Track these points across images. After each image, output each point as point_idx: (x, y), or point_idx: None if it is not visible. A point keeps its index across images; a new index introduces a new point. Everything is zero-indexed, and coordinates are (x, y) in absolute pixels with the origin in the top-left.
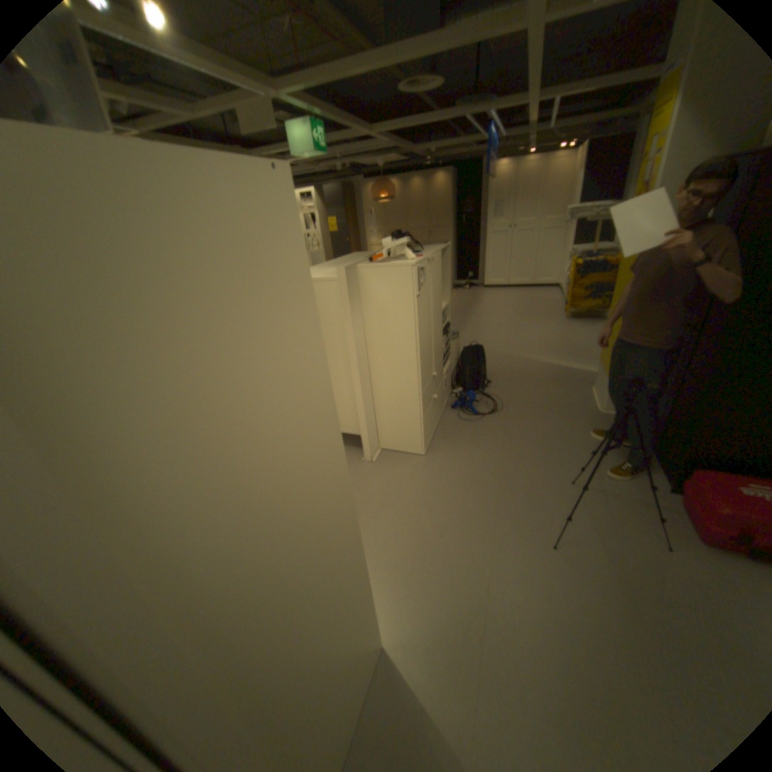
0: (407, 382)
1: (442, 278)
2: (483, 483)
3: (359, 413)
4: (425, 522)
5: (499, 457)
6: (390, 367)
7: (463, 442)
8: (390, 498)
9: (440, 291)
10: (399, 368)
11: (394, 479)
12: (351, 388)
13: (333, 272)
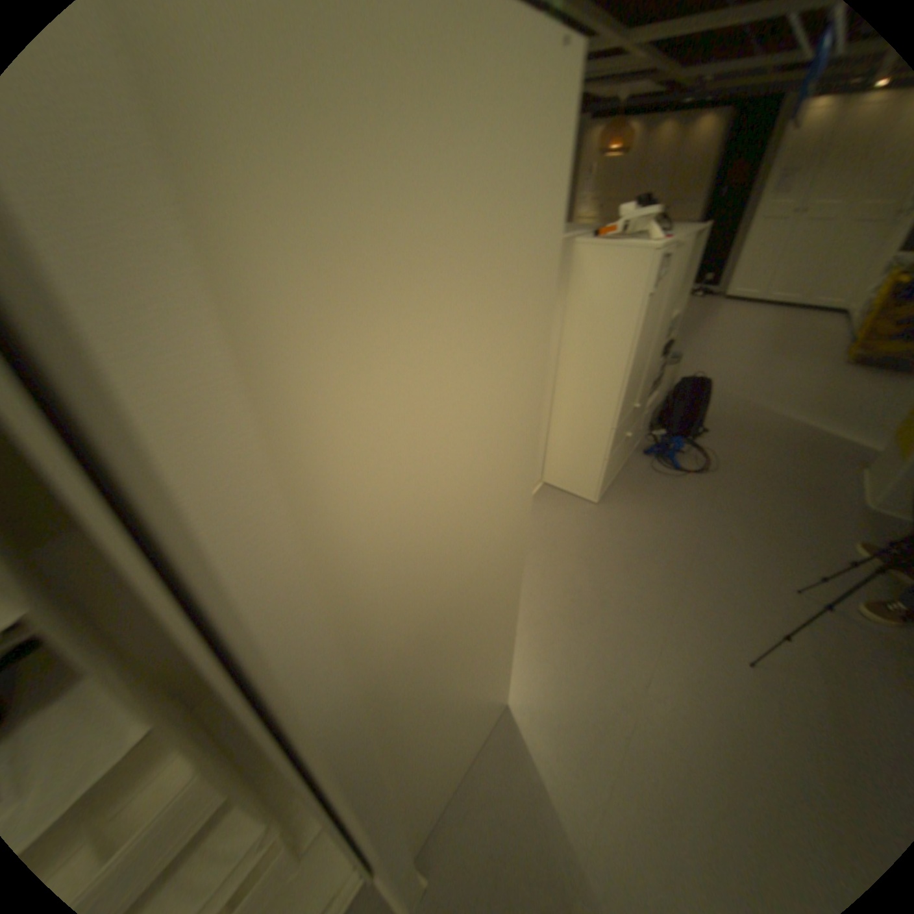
0: (603, 409)
1: (684, 274)
2: (670, 558)
3: None
4: (584, 583)
5: (698, 532)
6: (585, 386)
7: (653, 501)
8: (545, 544)
9: (677, 293)
10: (596, 388)
11: (554, 523)
12: None
13: None
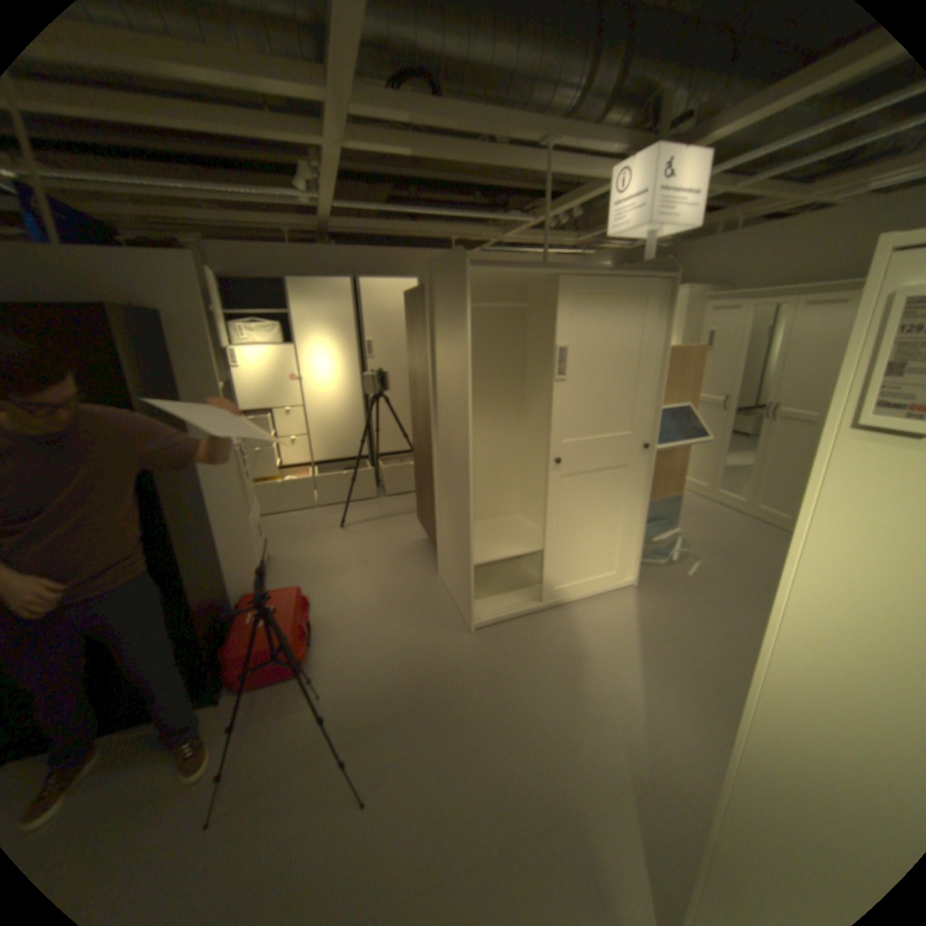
0: None
1: None
2: None
3: None
4: None
5: None
6: None
7: None
8: None
9: None
10: None
11: None
12: None
13: None
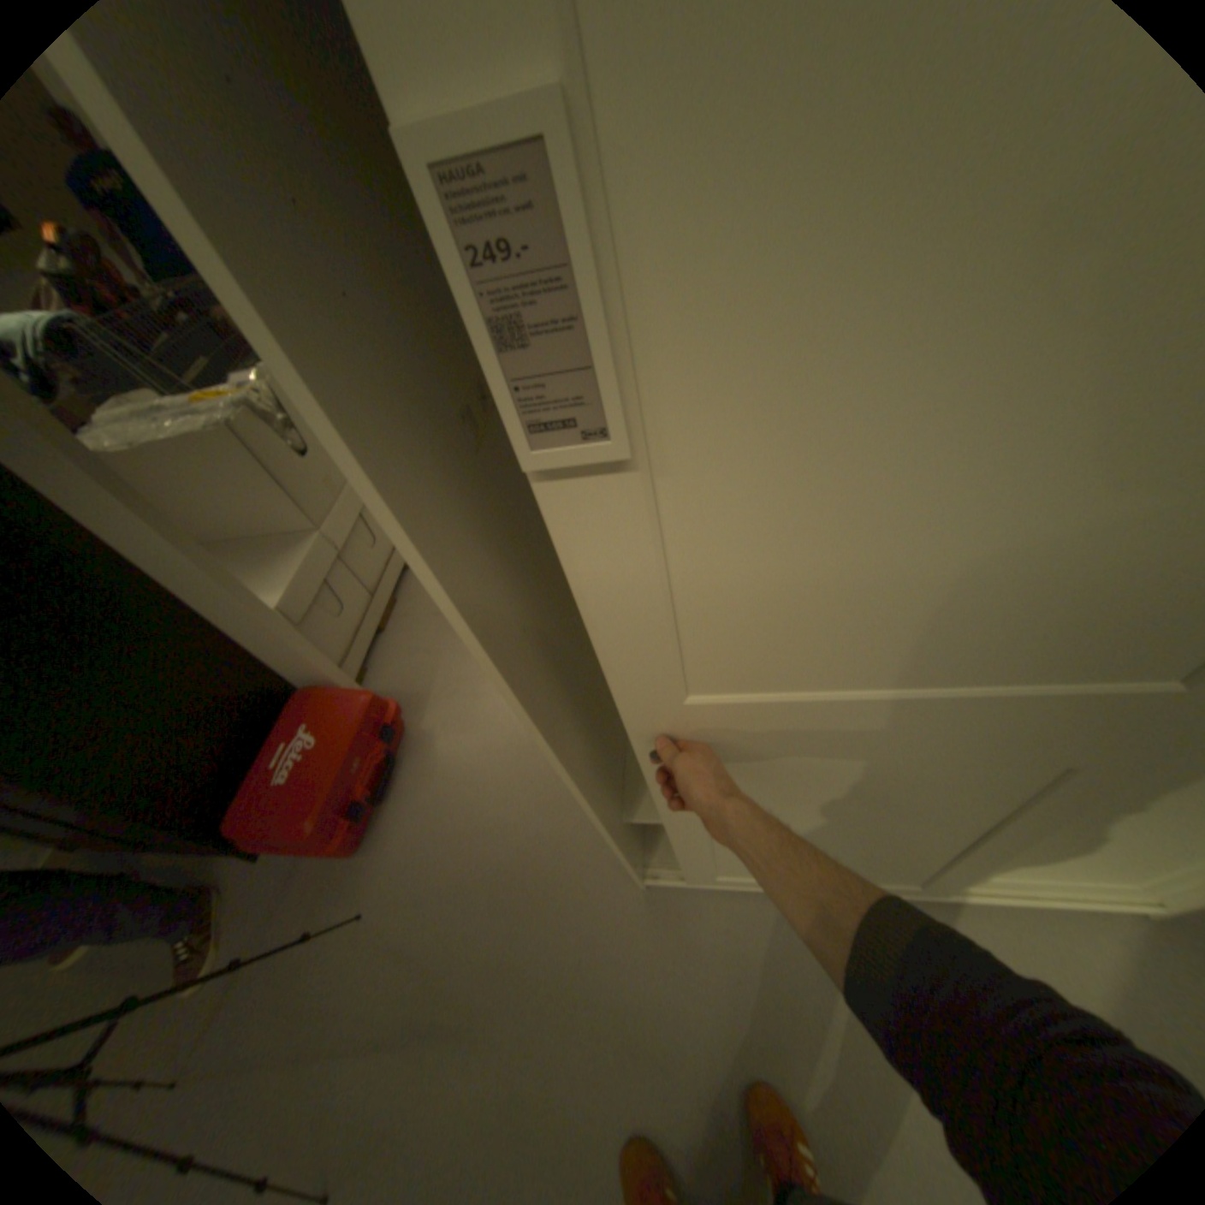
0: None
1: None
2: None
3: None
4: None
5: None
6: None
7: None
8: None
9: None
10: None
11: None
12: None
13: None
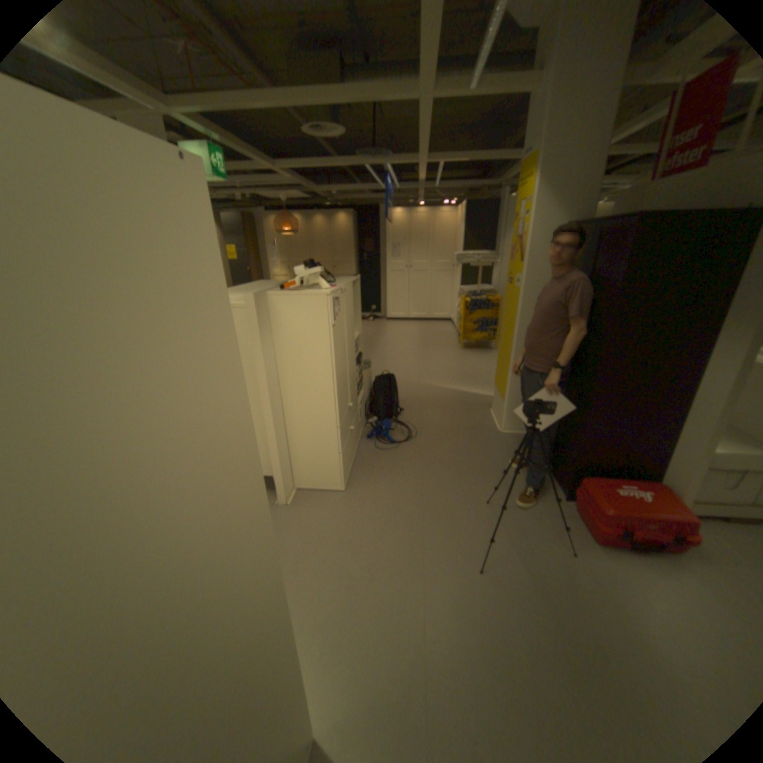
0: (324, 414)
1: (352, 309)
2: (406, 514)
3: (270, 452)
4: (351, 567)
5: (418, 485)
6: (305, 400)
7: (382, 473)
8: (309, 545)
9: (352, 322)
10: (314, 400)
11: (313, 522)
12: (260, 425)
13: (238, 299)
